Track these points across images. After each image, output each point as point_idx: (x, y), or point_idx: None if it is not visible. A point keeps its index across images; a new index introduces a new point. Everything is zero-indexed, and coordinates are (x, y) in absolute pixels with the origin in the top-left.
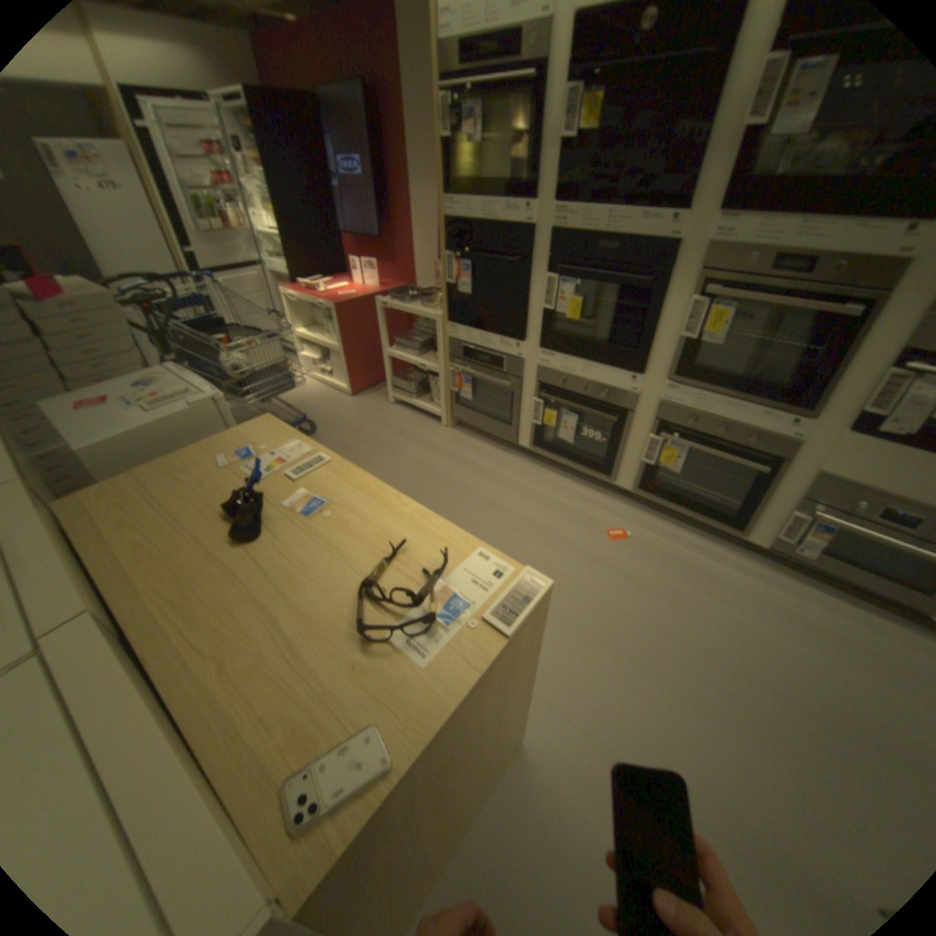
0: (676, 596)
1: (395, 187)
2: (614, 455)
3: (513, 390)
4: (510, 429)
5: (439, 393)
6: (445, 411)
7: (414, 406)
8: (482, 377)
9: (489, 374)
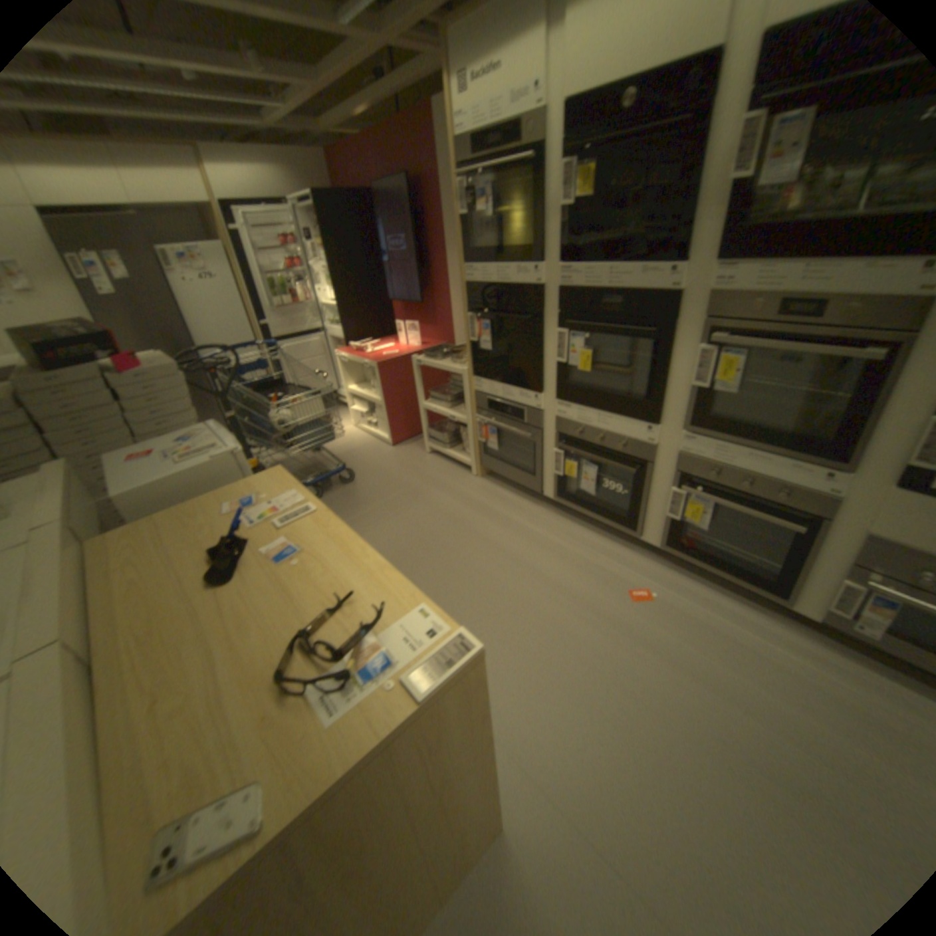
0: (703, 671)
1: (433, 259)
2: (636, 508)
3: (533, 440)
4: (533, 479)
5: (467, 443)
6: (473, 461)
7: (446, 456)
8: (503, 429)
9: (510, 425)
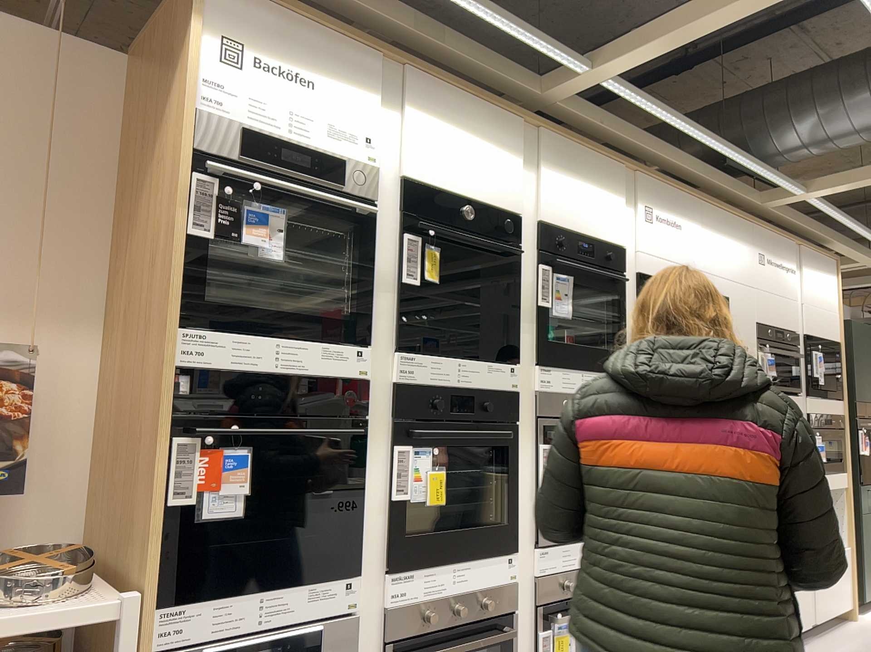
0: None
1: None
2: None
3: None
4: None
5: None
6: None
7: None
8: None
9: None
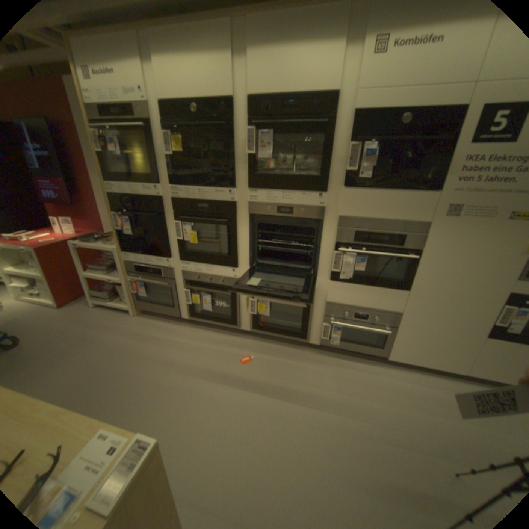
0: (281, 389)
1: (79, 176)
2: (235, 313)
3: (170, 286)
4: (174, 310)
5: (123, 295)
6: (129, 306)
7: (107, 307)
8: (149, 282)
9: (153, 279)
